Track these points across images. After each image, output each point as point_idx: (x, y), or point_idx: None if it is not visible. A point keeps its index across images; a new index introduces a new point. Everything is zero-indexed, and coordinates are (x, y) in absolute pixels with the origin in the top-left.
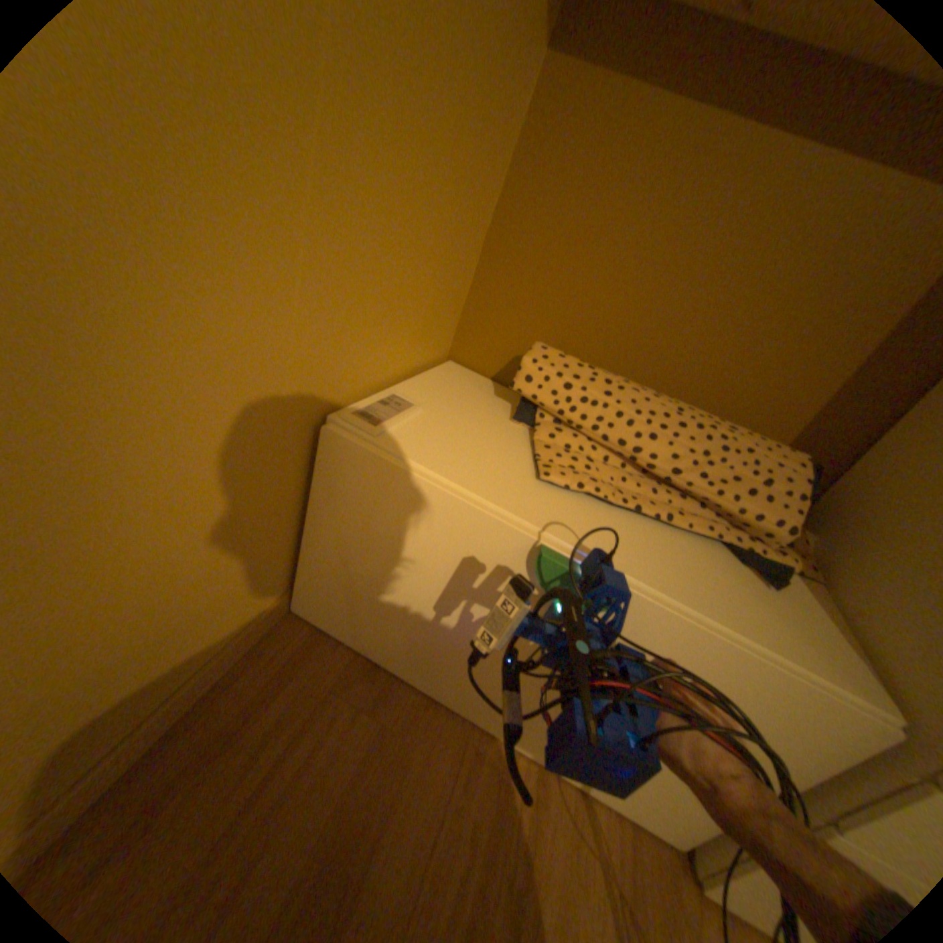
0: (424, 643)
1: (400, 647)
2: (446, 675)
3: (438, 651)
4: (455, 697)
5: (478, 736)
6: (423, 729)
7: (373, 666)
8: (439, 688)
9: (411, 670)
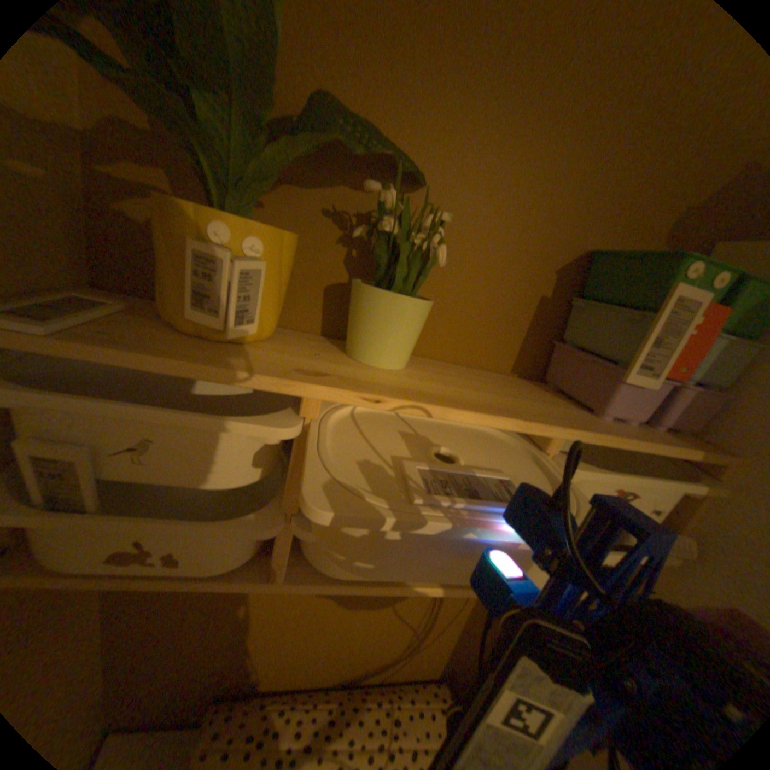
0: None
1: None
2: None
3: None
4: None
5: None
6: None
7: None
8: None
9: None
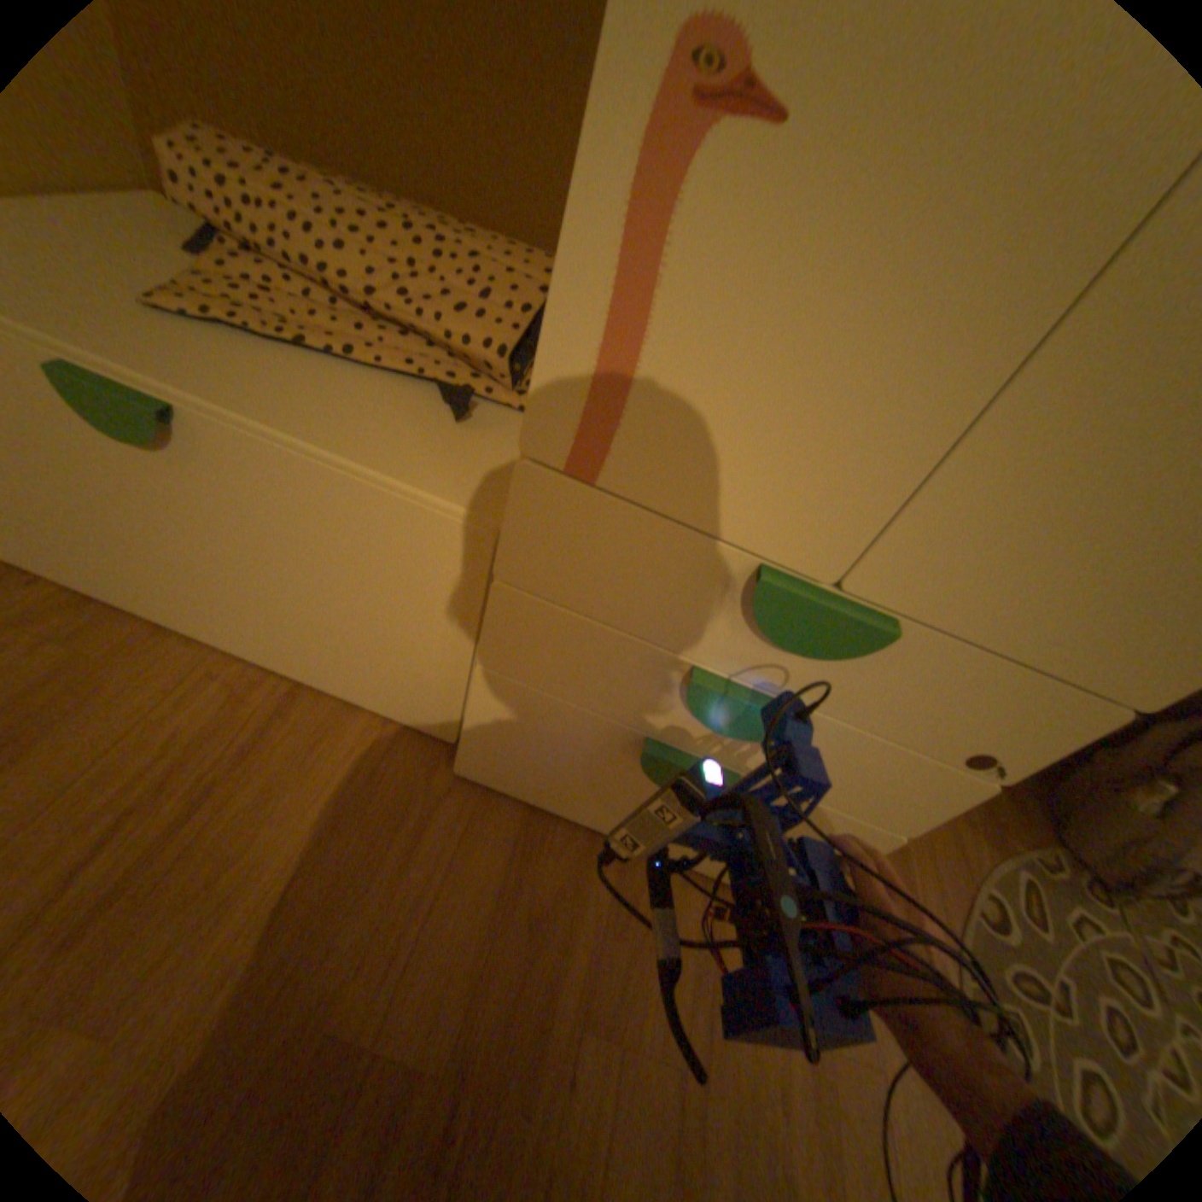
0: (101, 556)
1: (90, 570)
2: (150, 594)
3: (121, 564)
4: (180, 622)
5: (213, 661)
6: (133, 656)
7: (82, 601)
8: (159, 614)
9: (123, 599)
